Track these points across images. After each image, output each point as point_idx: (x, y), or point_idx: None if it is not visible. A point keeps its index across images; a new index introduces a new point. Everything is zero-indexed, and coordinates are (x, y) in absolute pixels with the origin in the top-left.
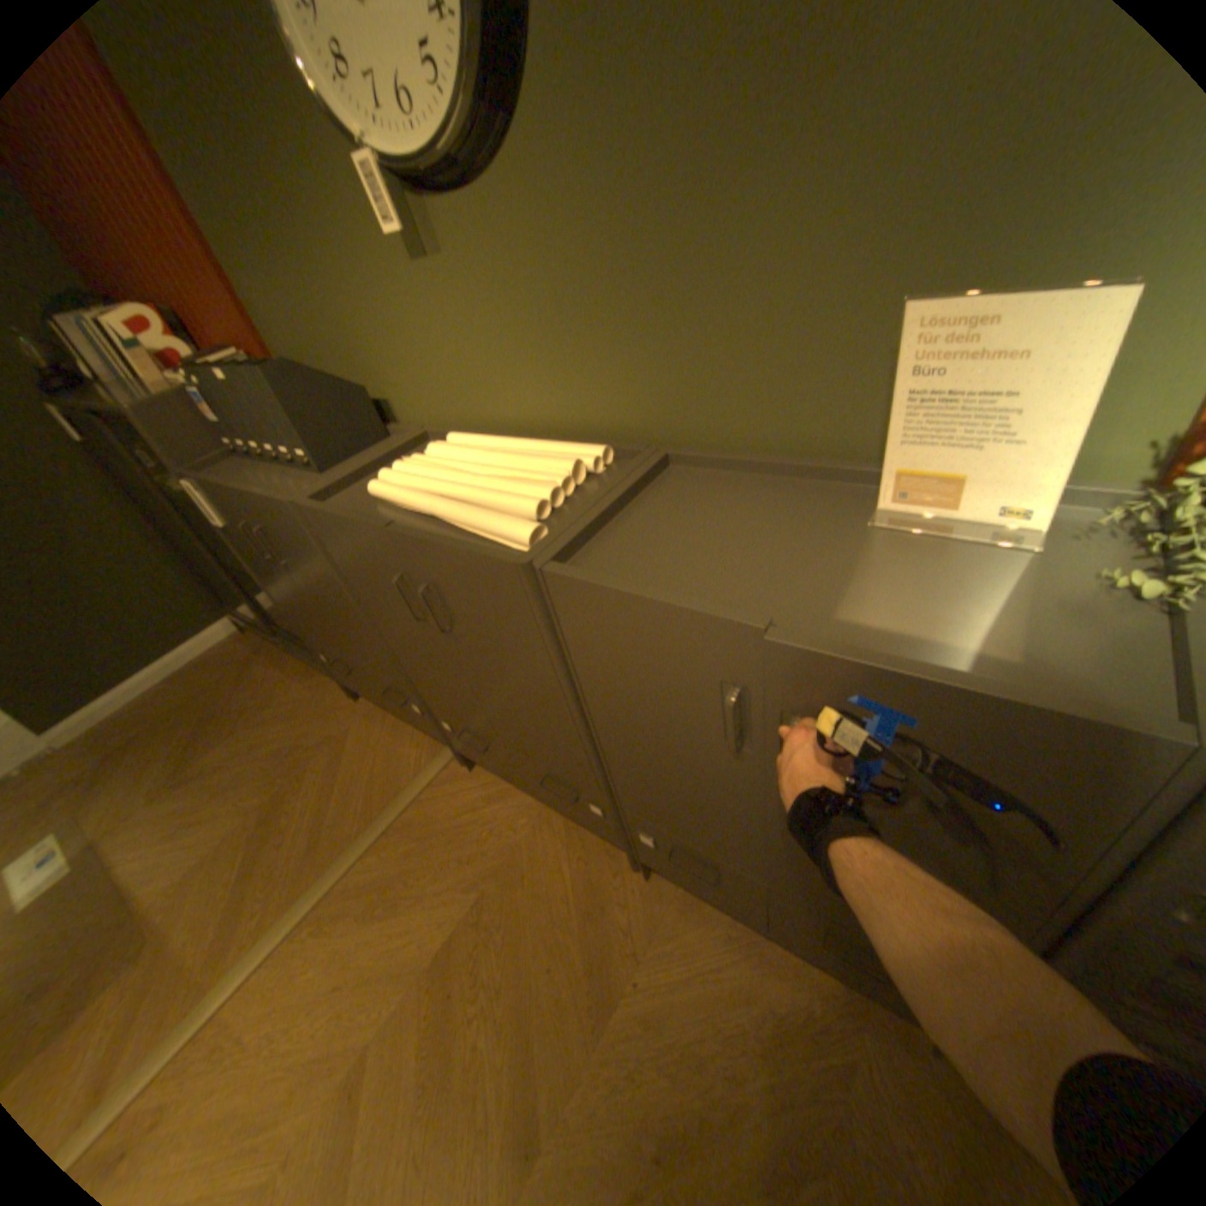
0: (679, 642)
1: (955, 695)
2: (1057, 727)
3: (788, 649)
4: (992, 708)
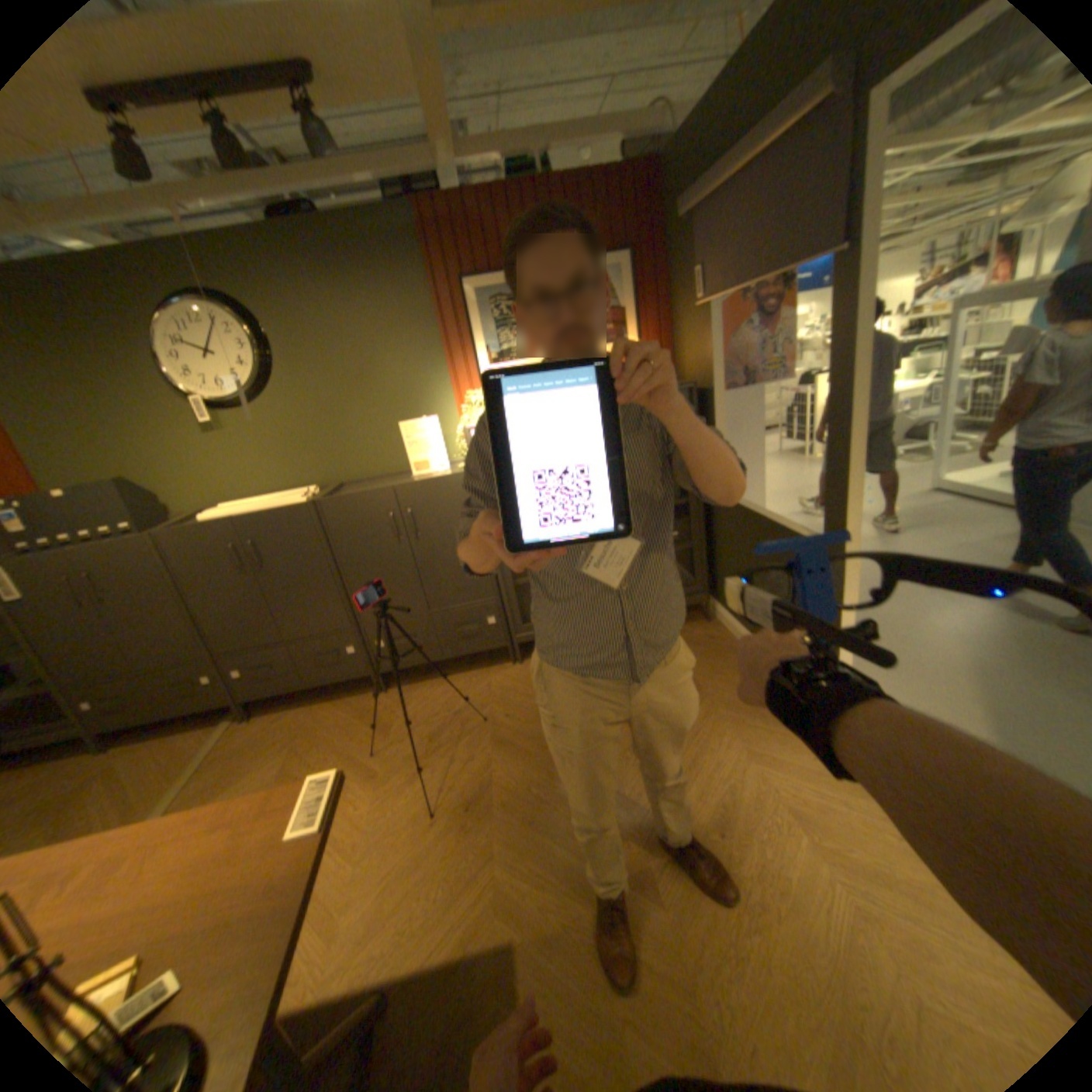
0: (372, 504)
1: (434, 482)
2: (450, 479)
3: (400, 489)
4: (440, 481)
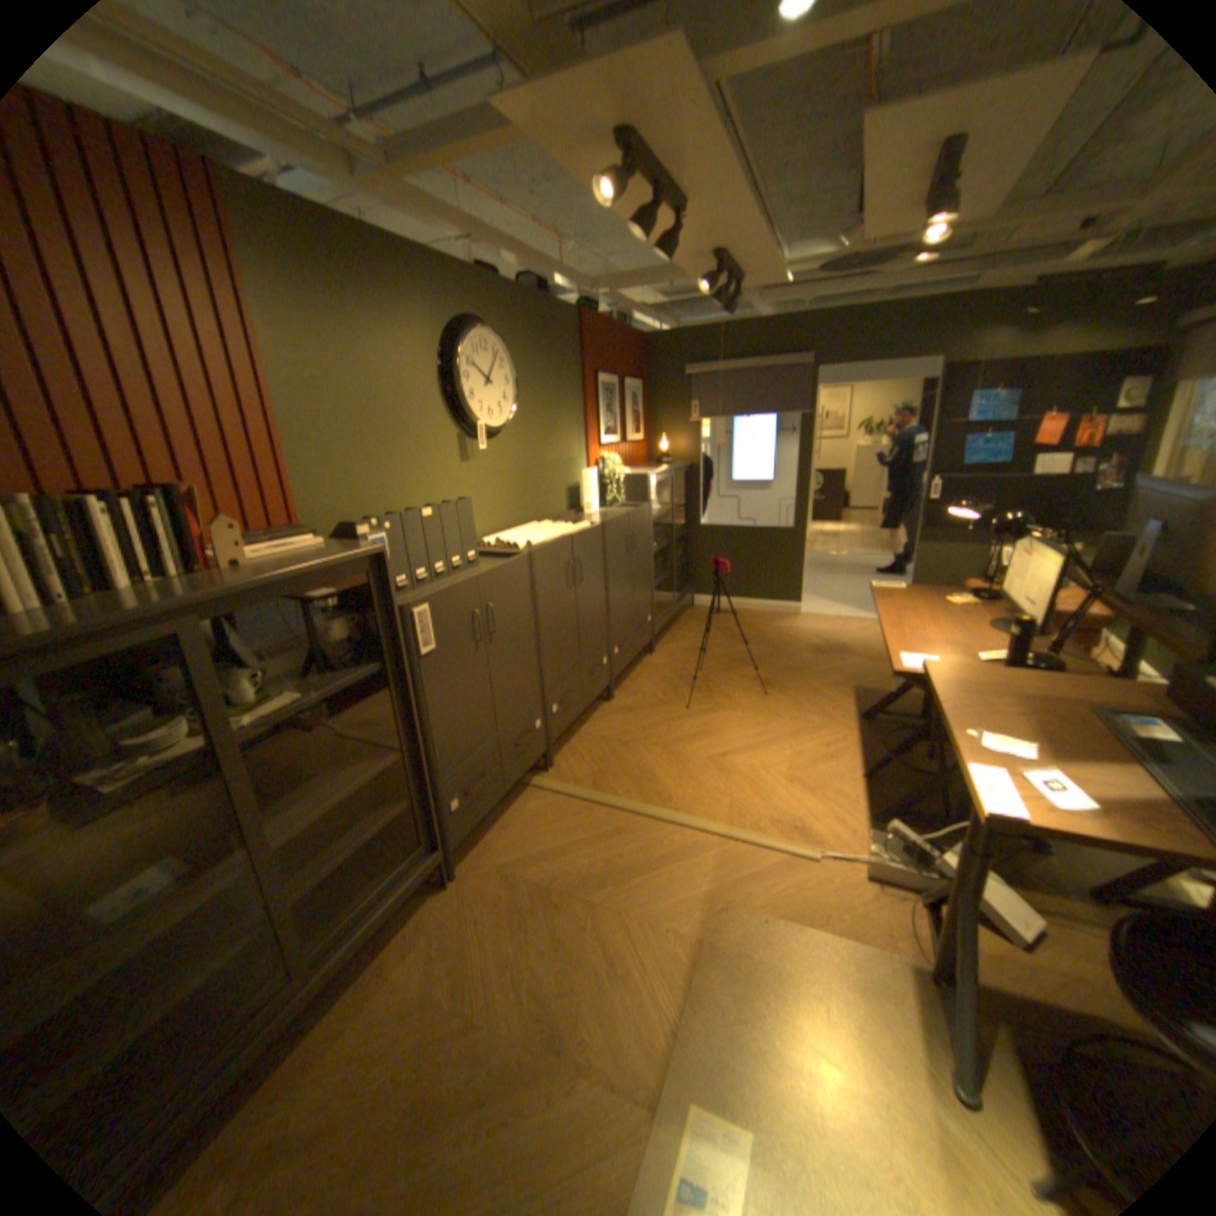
0: (622, 527)
1: (640, 511)
2: (645, 510)
3: (631, 516)
4: (642, 511)
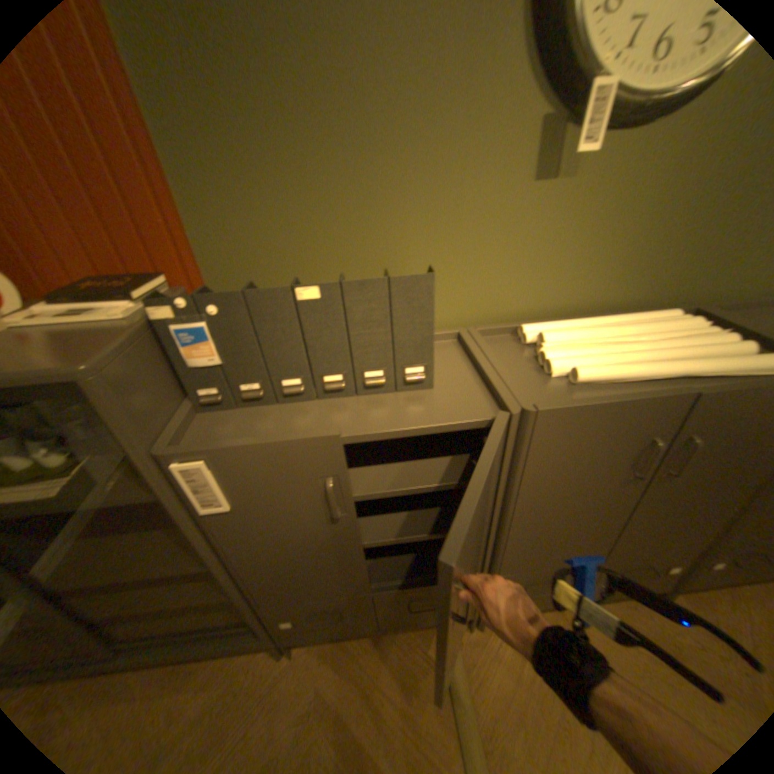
0: None
1: None
2: None
3: None
4: None
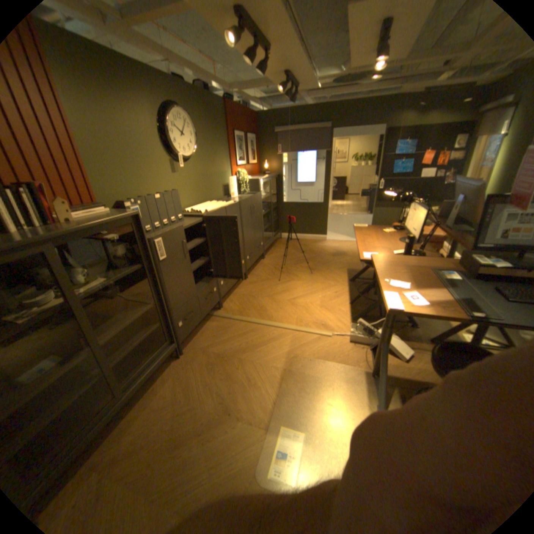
0: (249, 202)
1: (257, 196)
2: (259, 195)
3: (253, 197)
4: (258, 195)
